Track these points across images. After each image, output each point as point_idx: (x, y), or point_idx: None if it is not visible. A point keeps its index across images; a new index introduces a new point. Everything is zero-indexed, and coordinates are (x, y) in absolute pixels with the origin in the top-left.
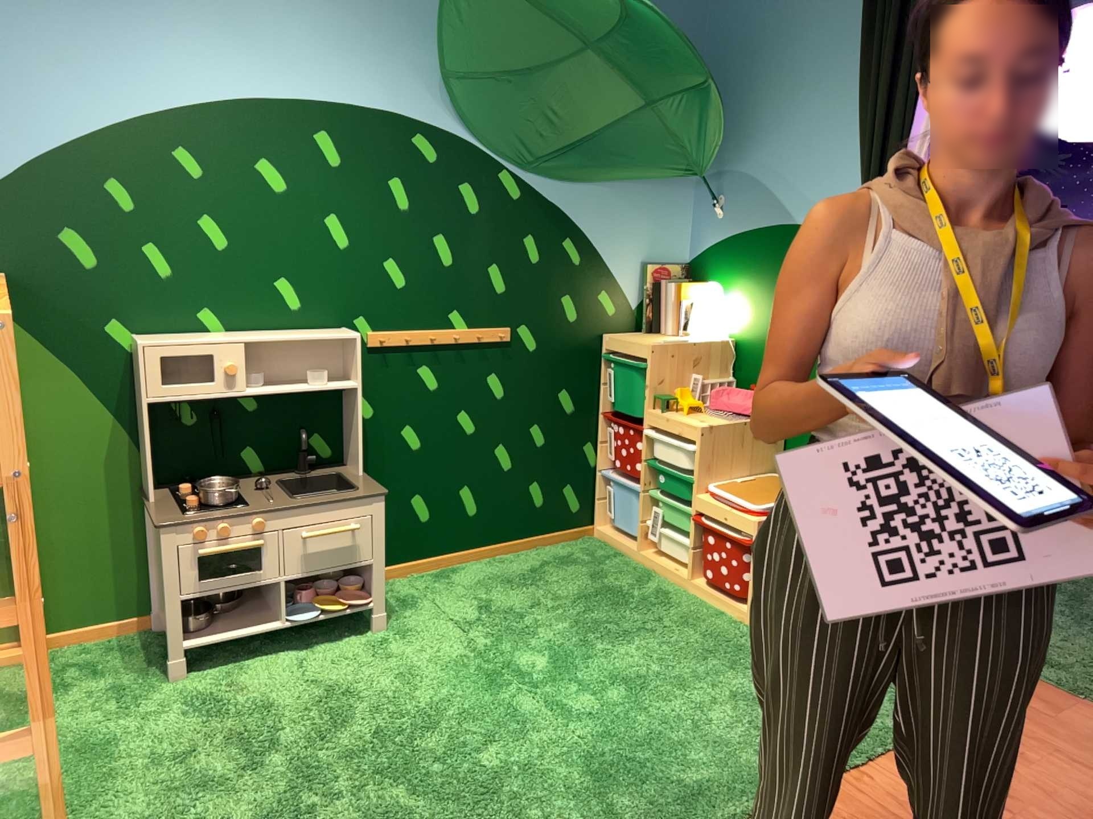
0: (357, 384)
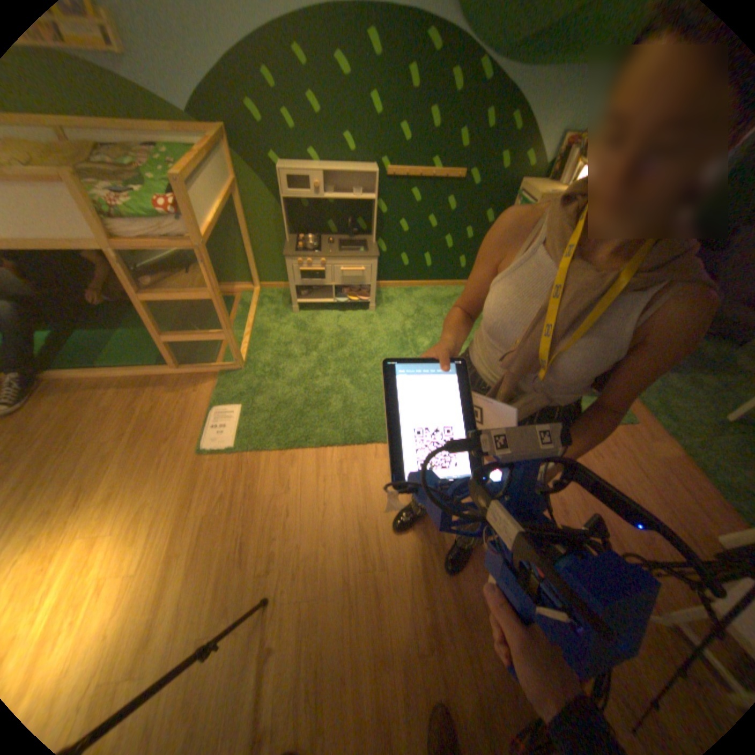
0: (373, 199)
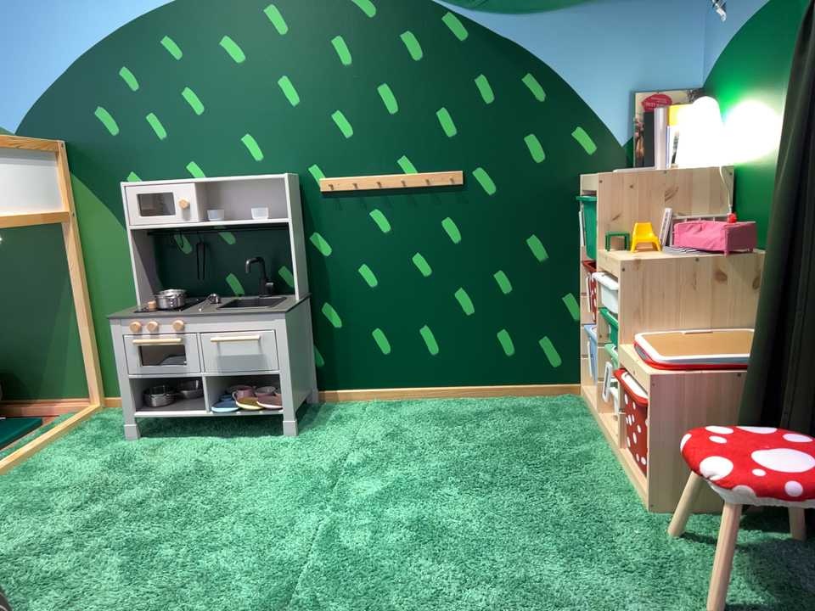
0: (285, 218)
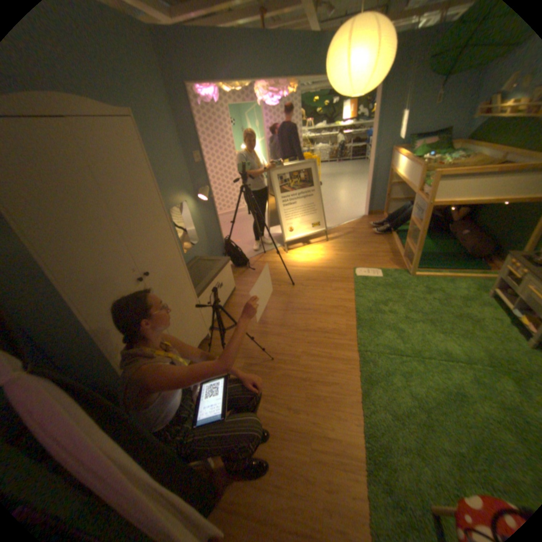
0: None
